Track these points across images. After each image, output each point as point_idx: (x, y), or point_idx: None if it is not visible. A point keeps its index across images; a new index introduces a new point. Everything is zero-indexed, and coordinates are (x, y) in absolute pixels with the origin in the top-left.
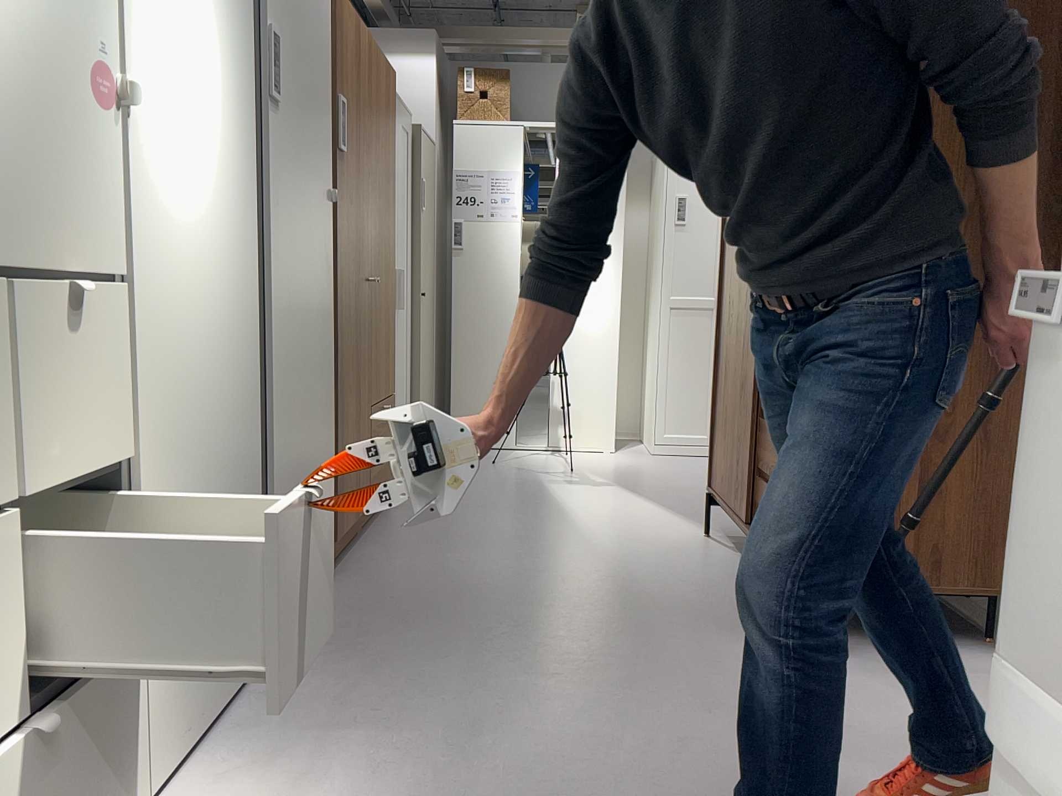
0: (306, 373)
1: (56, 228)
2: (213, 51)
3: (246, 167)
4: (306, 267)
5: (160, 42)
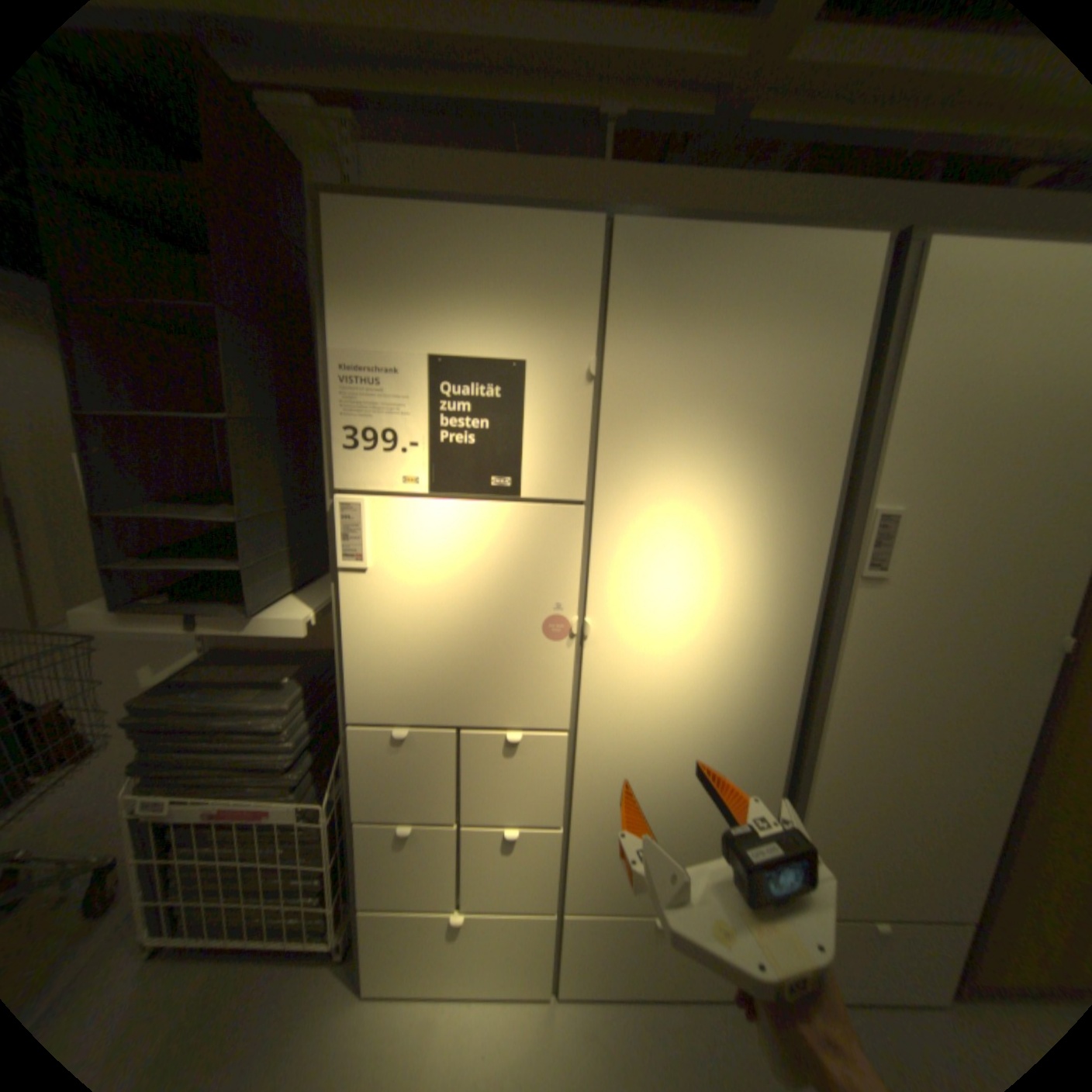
0: (917, 819)
1: (511, 707)
2: (740, 566)
3: (792, 646)
4: (943, 723)
5: (647, 582)
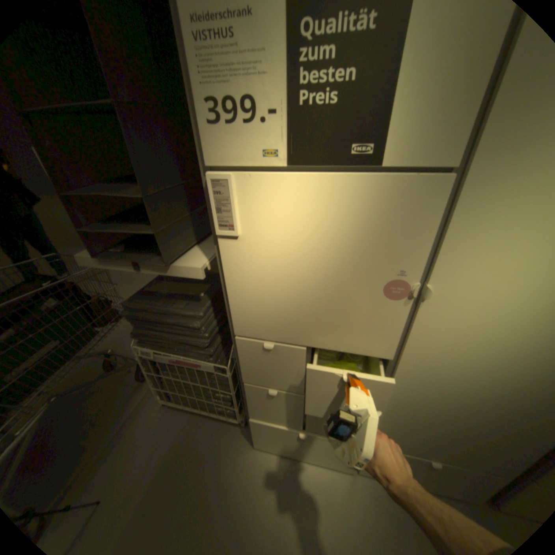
0: None
1: (348, 340)
2: None
3: None
4: None
5: (509, 255)
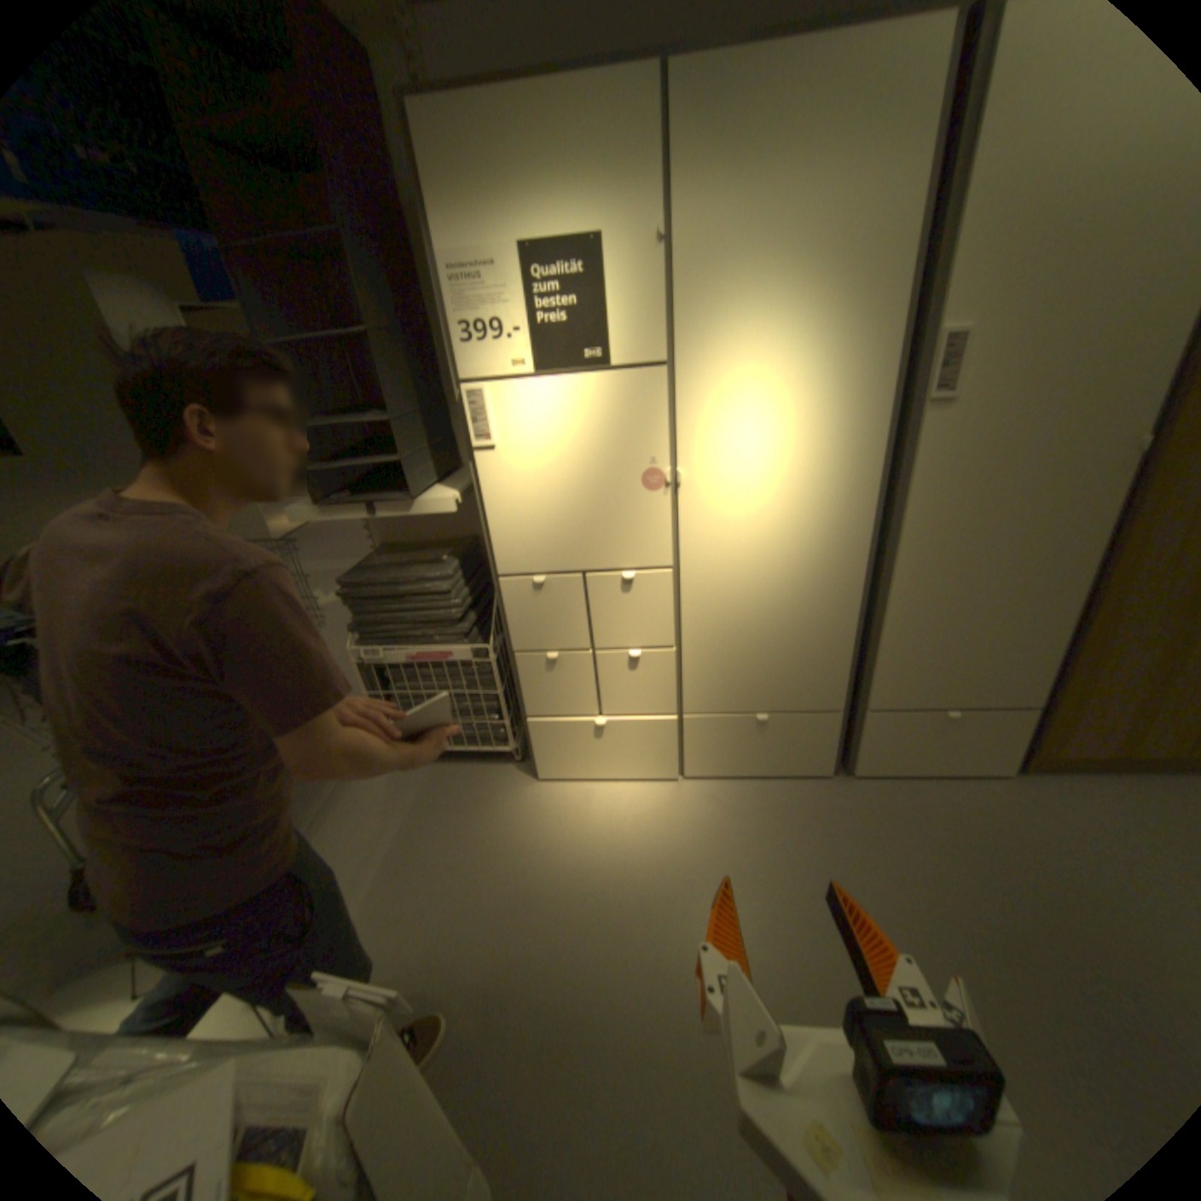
0: (986, 621)
1: (623, 552)
2: (812, 405)
3: (865, 474)
4: (1012, 532)
5: (728, 430)
